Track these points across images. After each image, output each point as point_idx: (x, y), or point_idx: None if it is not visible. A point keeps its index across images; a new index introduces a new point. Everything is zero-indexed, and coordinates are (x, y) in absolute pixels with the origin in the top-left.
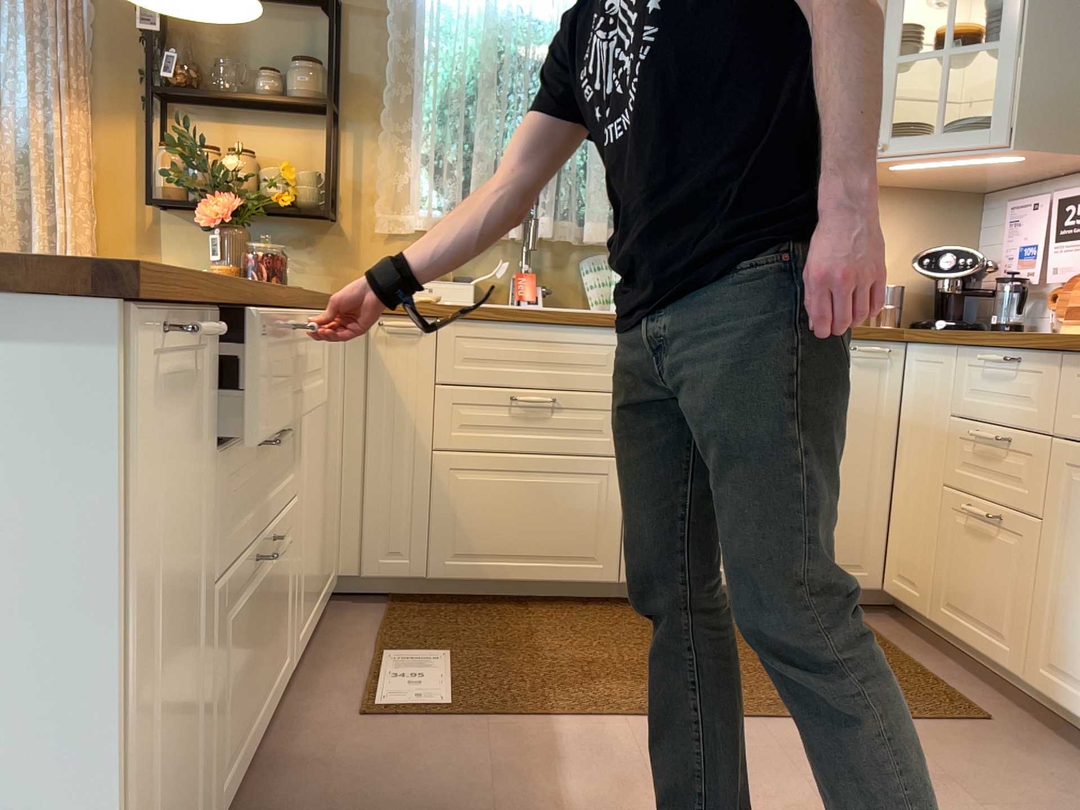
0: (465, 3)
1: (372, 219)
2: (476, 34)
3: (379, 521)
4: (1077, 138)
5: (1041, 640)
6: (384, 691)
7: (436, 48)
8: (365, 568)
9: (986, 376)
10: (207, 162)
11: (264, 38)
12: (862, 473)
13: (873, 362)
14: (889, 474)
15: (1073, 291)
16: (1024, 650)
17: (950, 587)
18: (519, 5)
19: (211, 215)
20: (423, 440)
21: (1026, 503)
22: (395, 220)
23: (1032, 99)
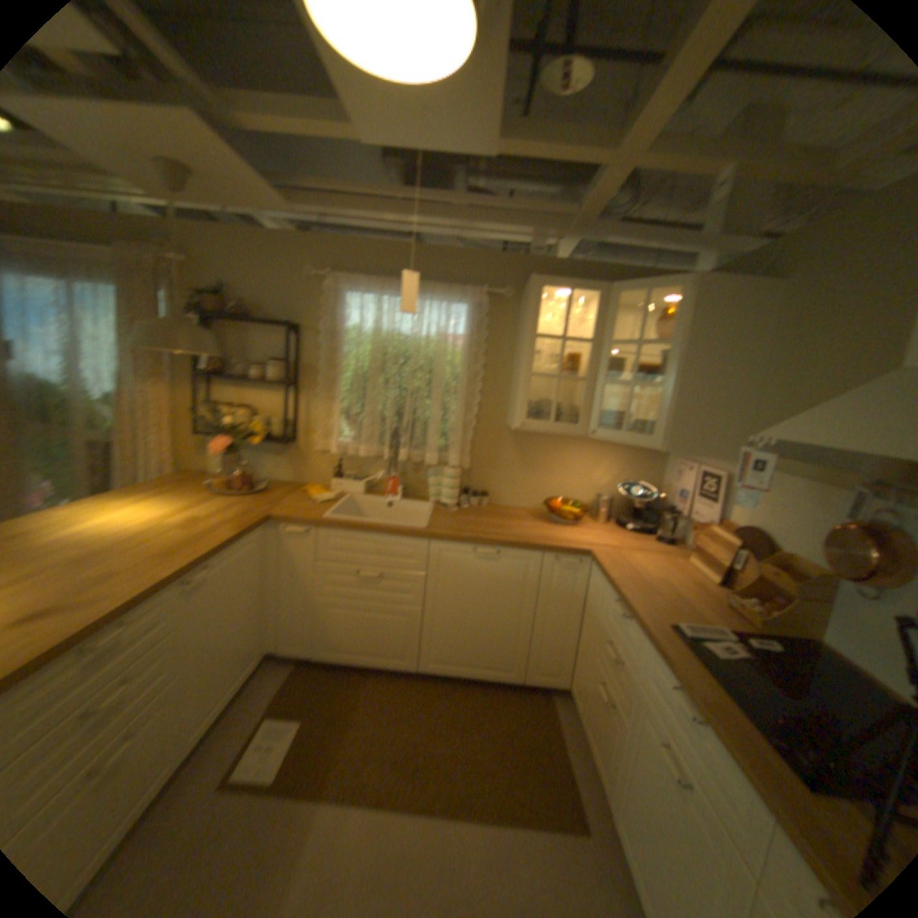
0: (361, 329)
1: (311, 443)
2: (368, 345)
3: (284, 632)
4: (707, 449)
5: (620, 802)
6: (241, 768)
7: (346, 353)
8: (276, 655)
9: (617, 612)
10: (214, 419)
11: (254, 345)
12: (559, 629)
13: (569, 568)
14: (576, 630)
15: (701, 534)
16: (613, 799)
17: (591, 722)
18: (390, 332)
19: (211, 451)
20: (306, 592)
21: (624, 711)
22: (323, 446)
23: (678, 424)
